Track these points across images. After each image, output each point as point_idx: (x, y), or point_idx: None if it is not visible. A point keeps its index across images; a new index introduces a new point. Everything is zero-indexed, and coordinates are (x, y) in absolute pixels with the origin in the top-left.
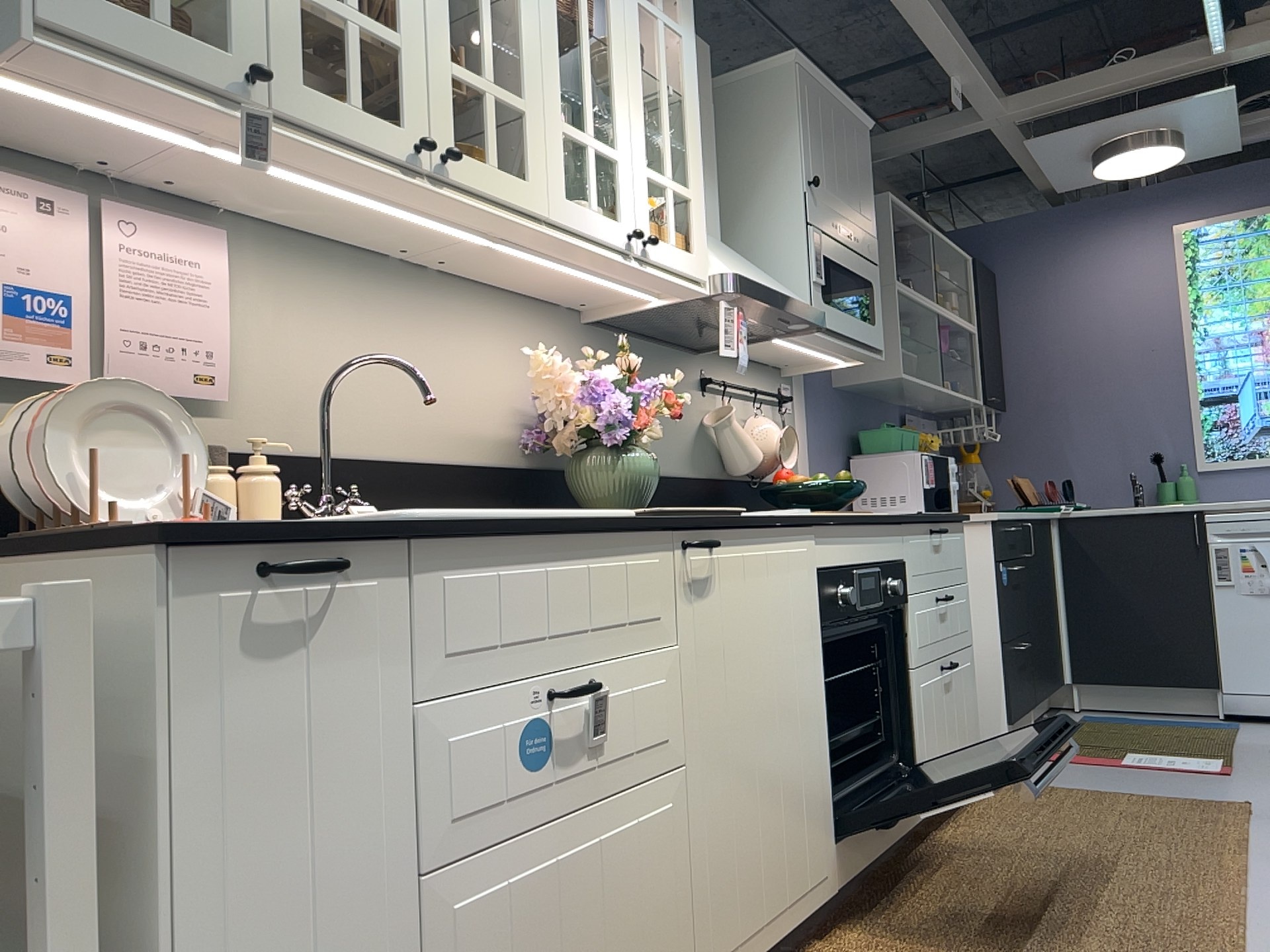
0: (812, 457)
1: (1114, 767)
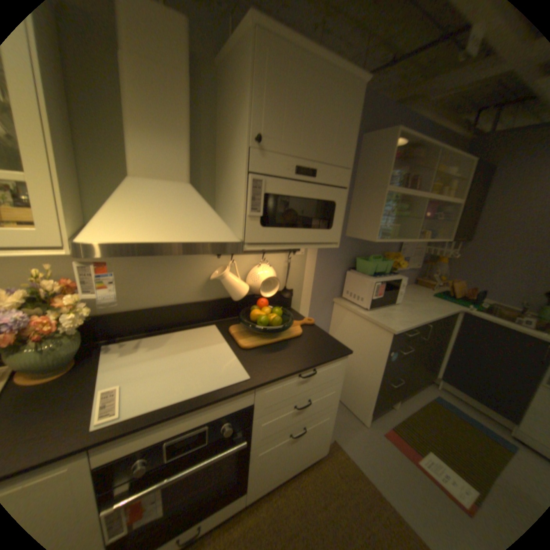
0: (314, 273)
1: (411, 466)
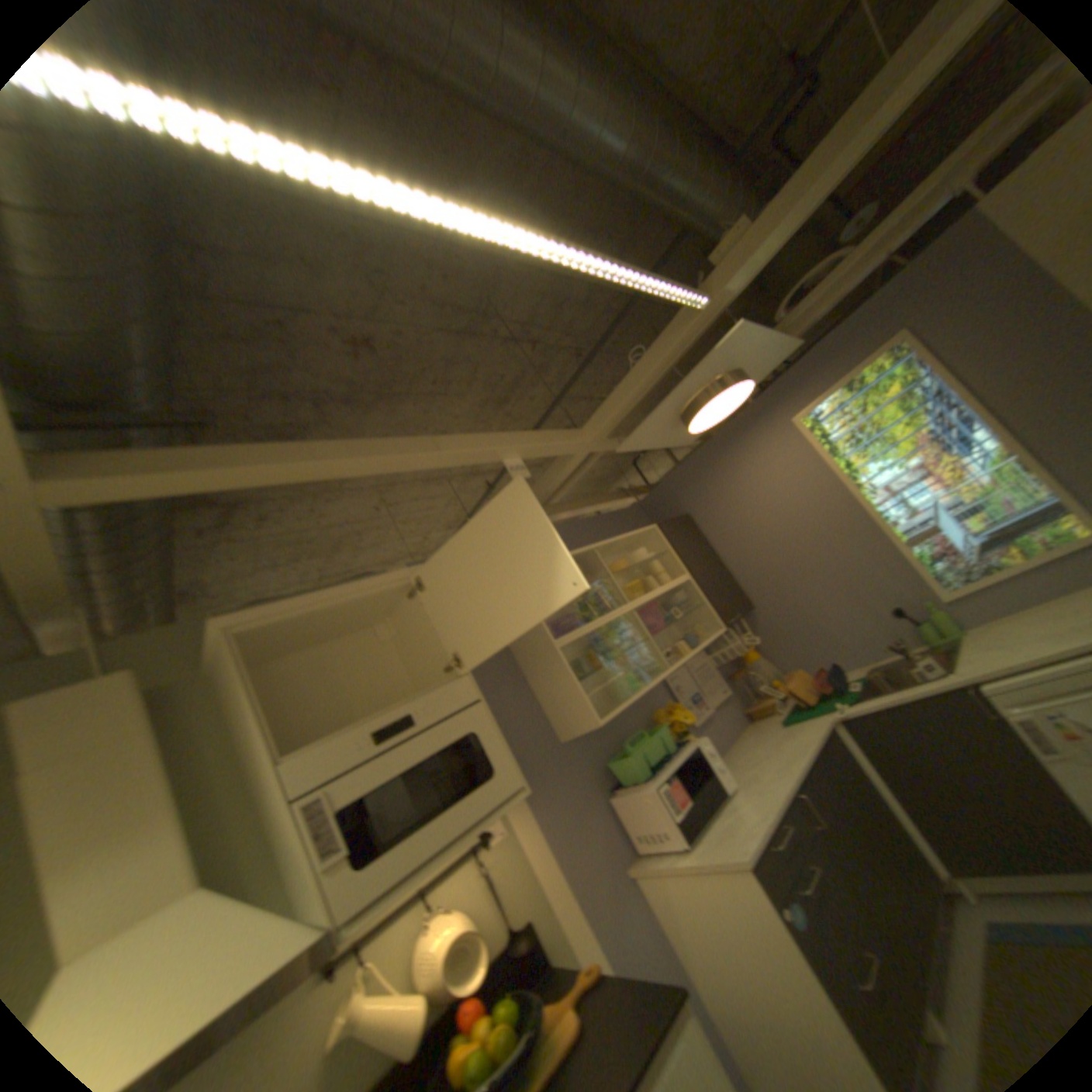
0: (553, 854)
1: None
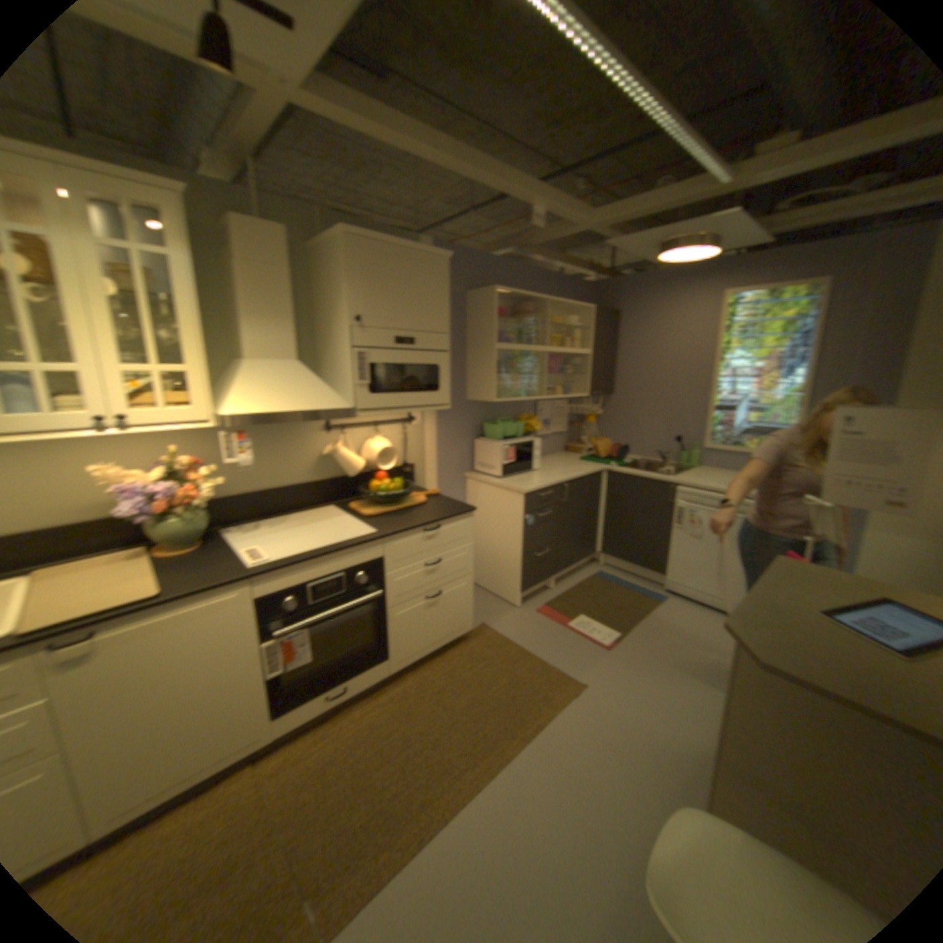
0: (435, 445)
1: (559, 628)
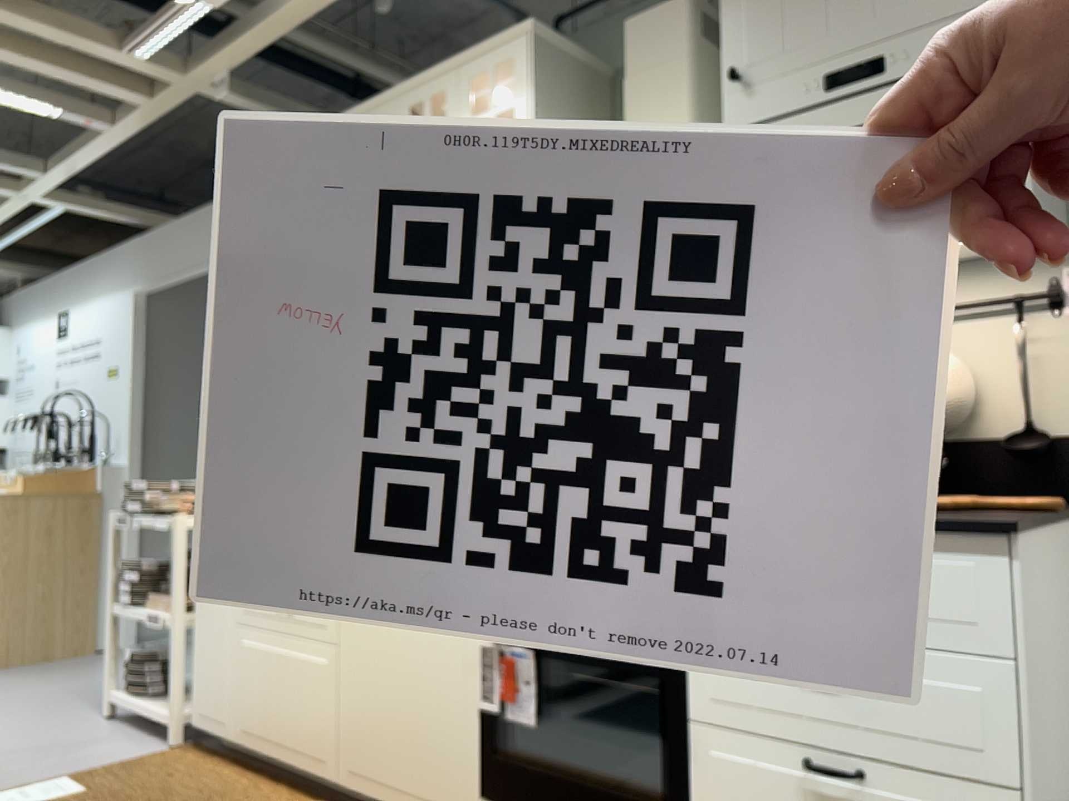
0: None
1: None
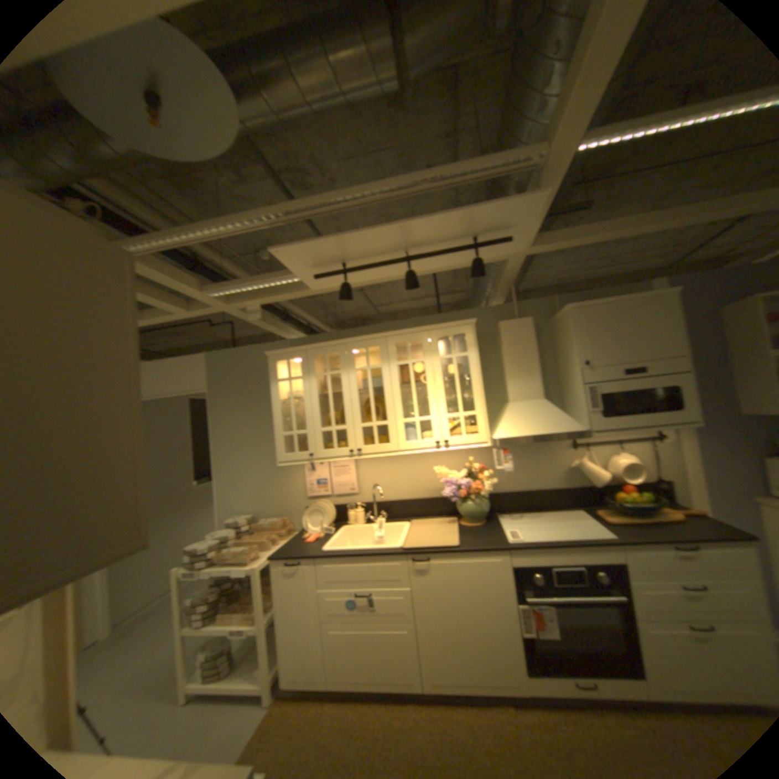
0: (703, 464)
1: None
